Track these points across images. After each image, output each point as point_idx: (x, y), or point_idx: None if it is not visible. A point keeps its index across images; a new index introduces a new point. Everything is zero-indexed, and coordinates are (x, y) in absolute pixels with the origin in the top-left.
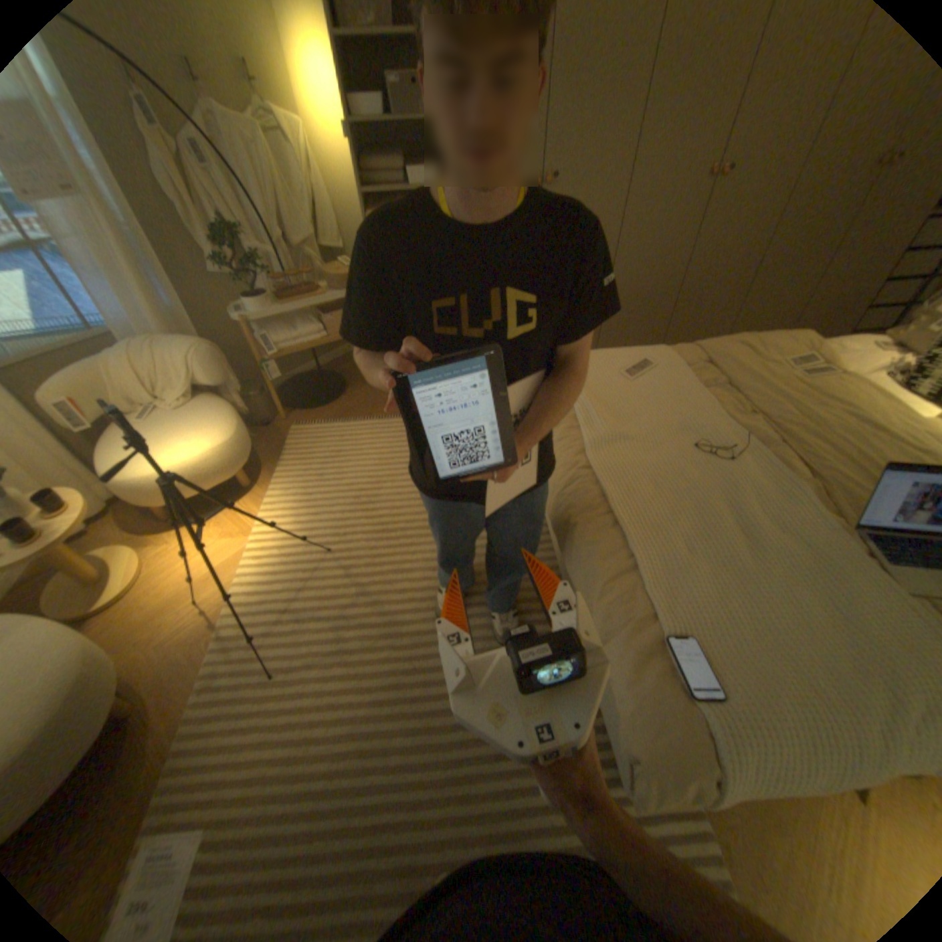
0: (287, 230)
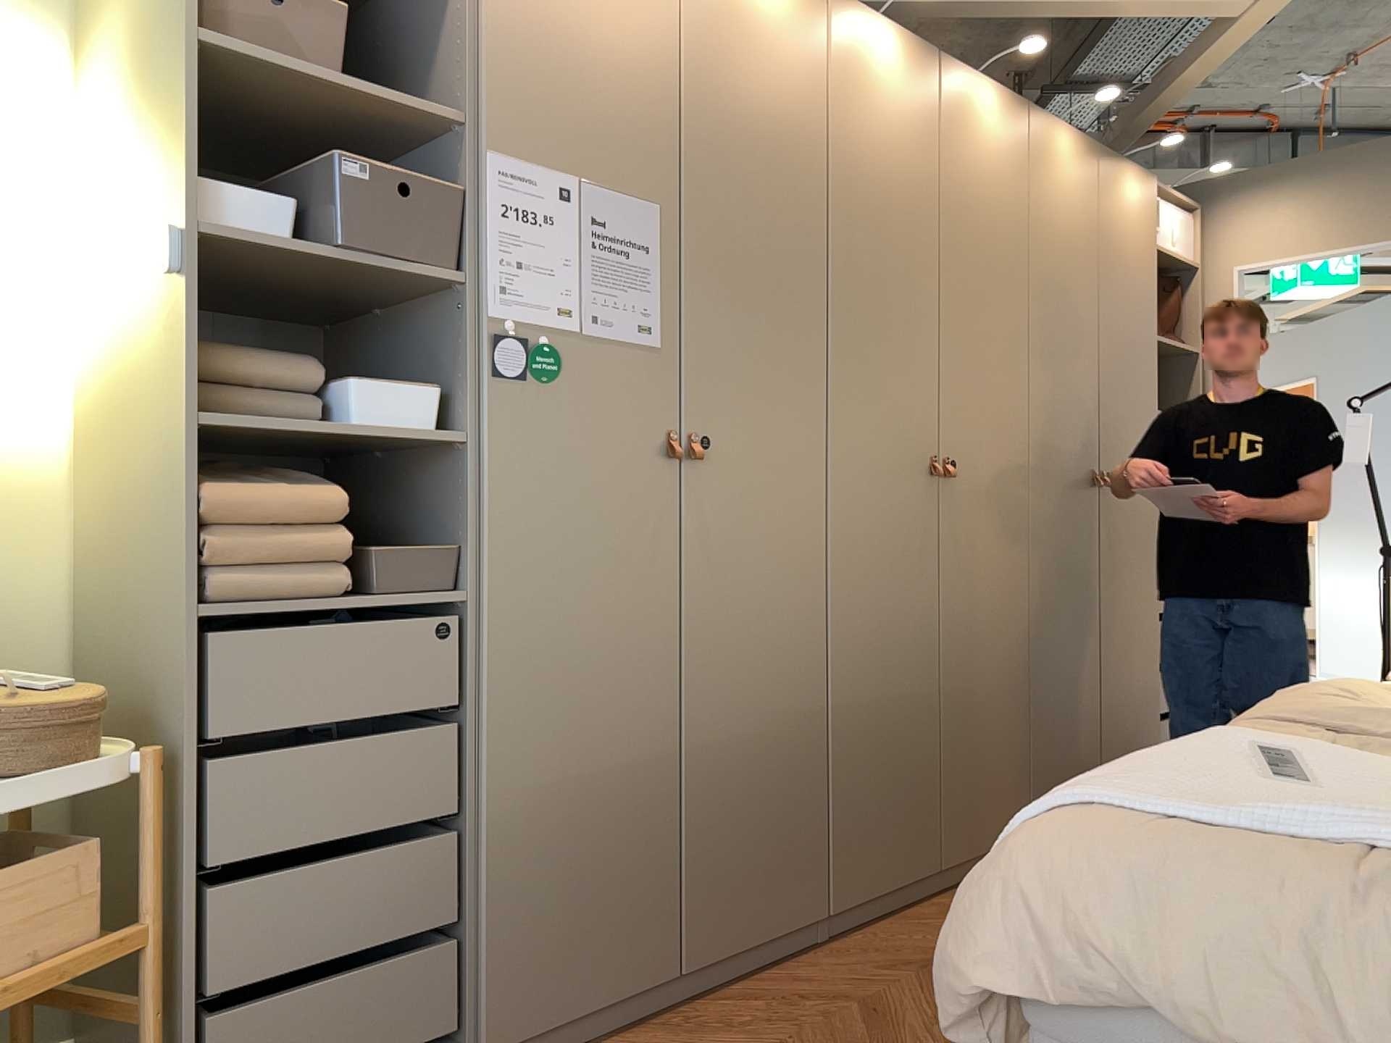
0: None
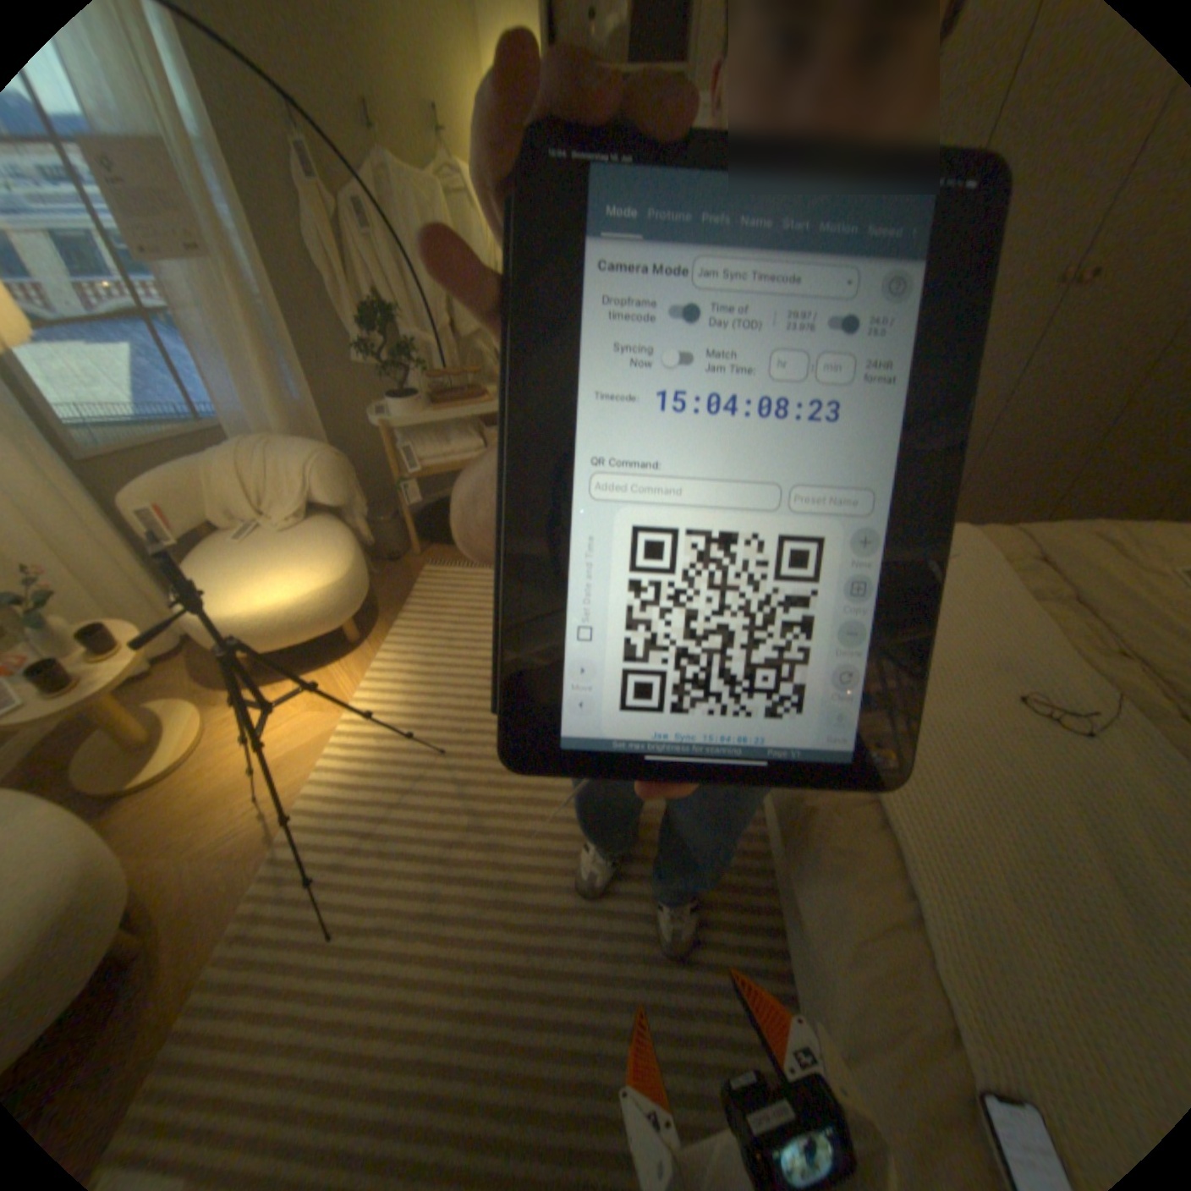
0: (457, 316)
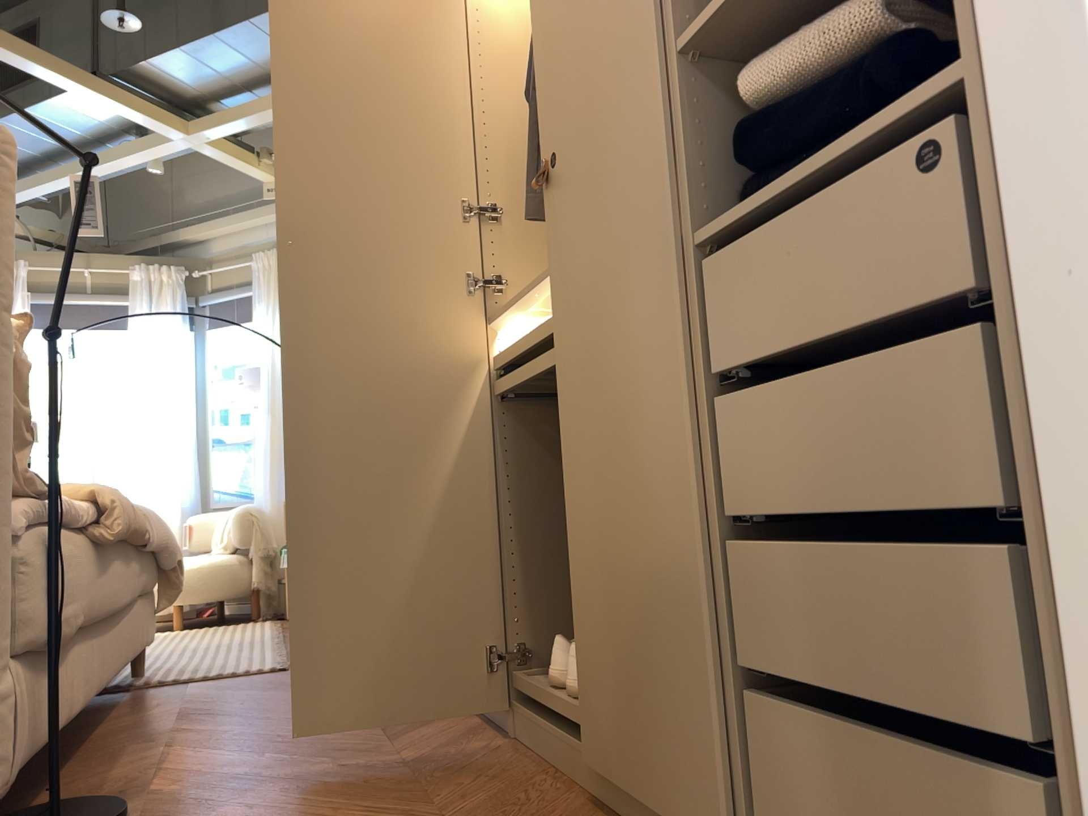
0: None
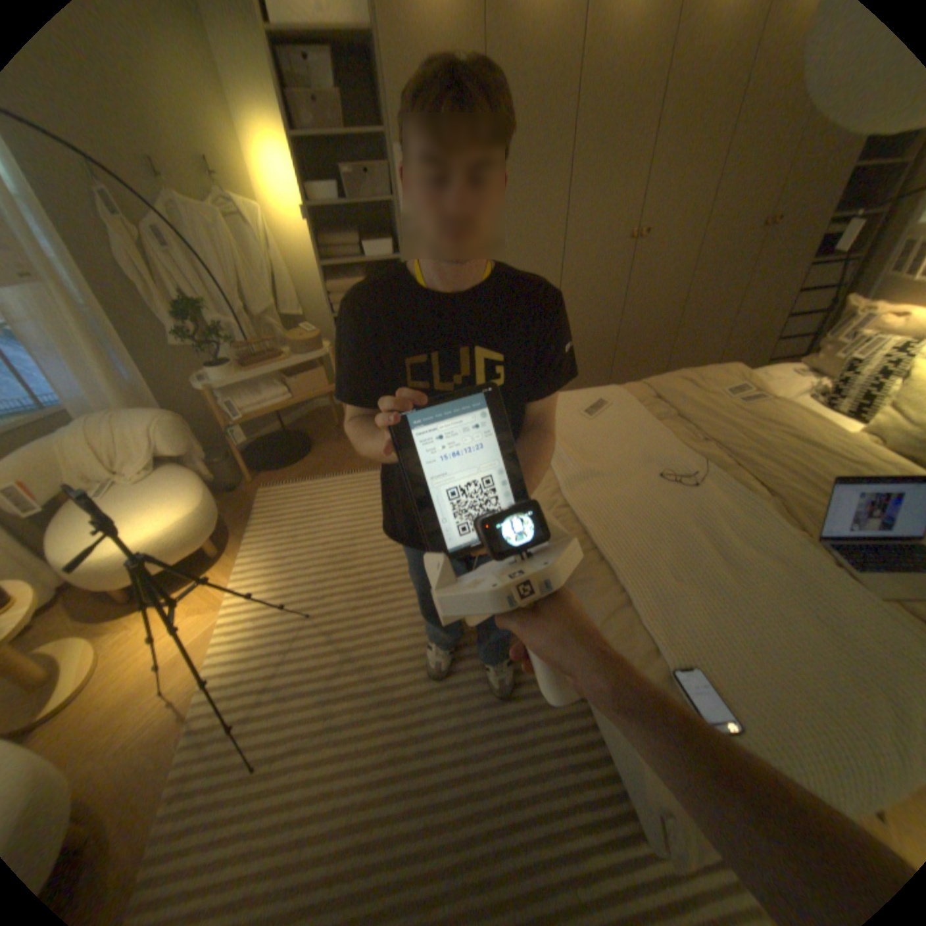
0: (248, 302)
